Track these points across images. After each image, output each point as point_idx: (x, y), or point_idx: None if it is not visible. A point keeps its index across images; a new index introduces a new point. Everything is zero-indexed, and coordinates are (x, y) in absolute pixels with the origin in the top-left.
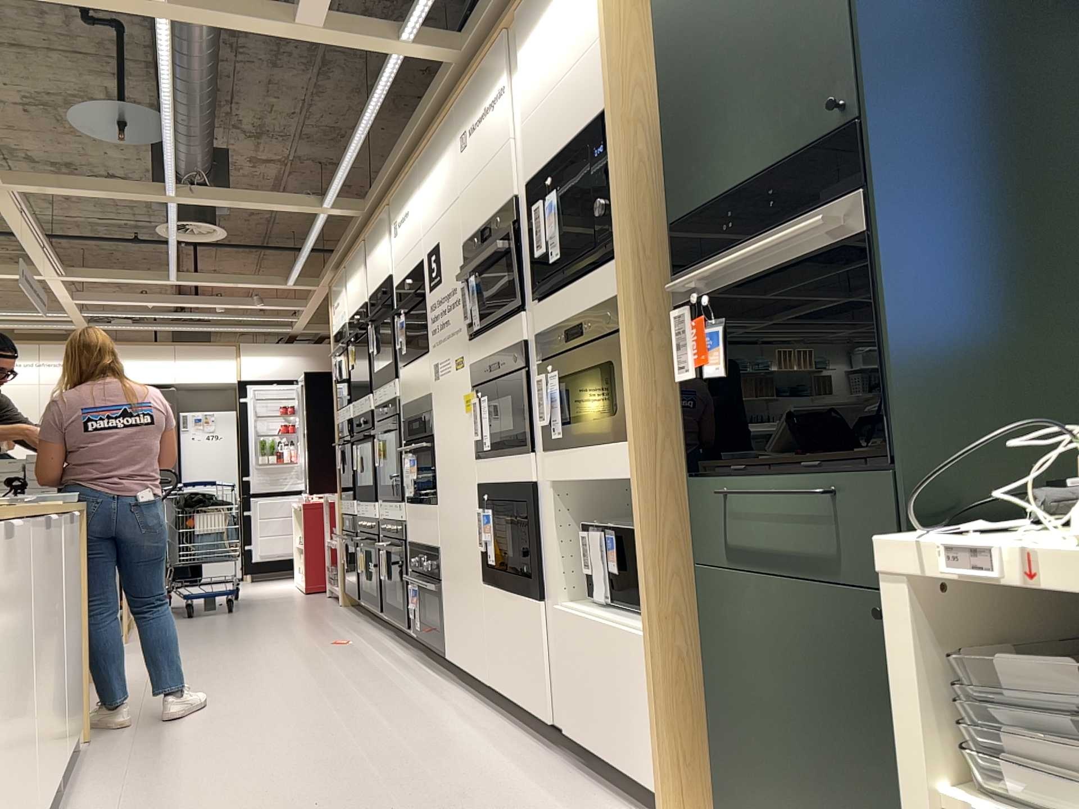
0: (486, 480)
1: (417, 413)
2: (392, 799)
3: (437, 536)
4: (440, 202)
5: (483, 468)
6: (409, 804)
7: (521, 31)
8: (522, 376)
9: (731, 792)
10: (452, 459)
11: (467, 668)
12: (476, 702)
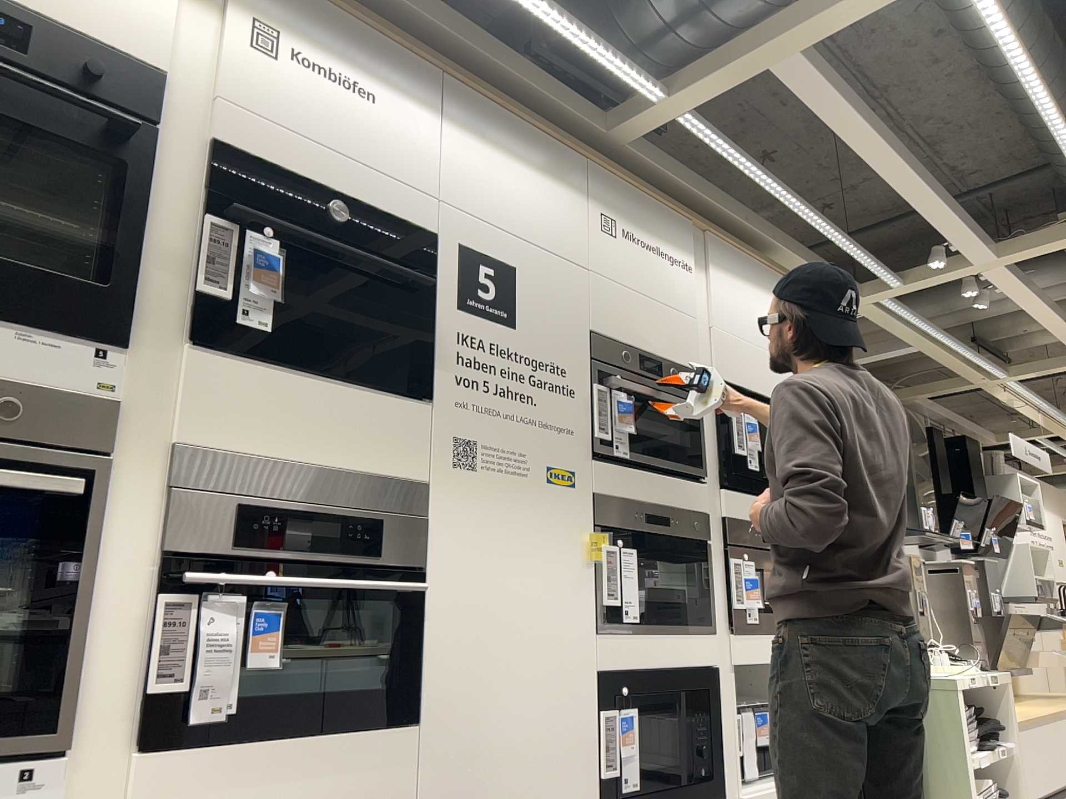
0: (622, 665)
1: (322, 501)
2: None
3: None
4: (529, 220)
5: (615, 647)
6: None
7: (714, 252)
8: (701, 548)
9: None
10: (514, 627)
11: None
12: None
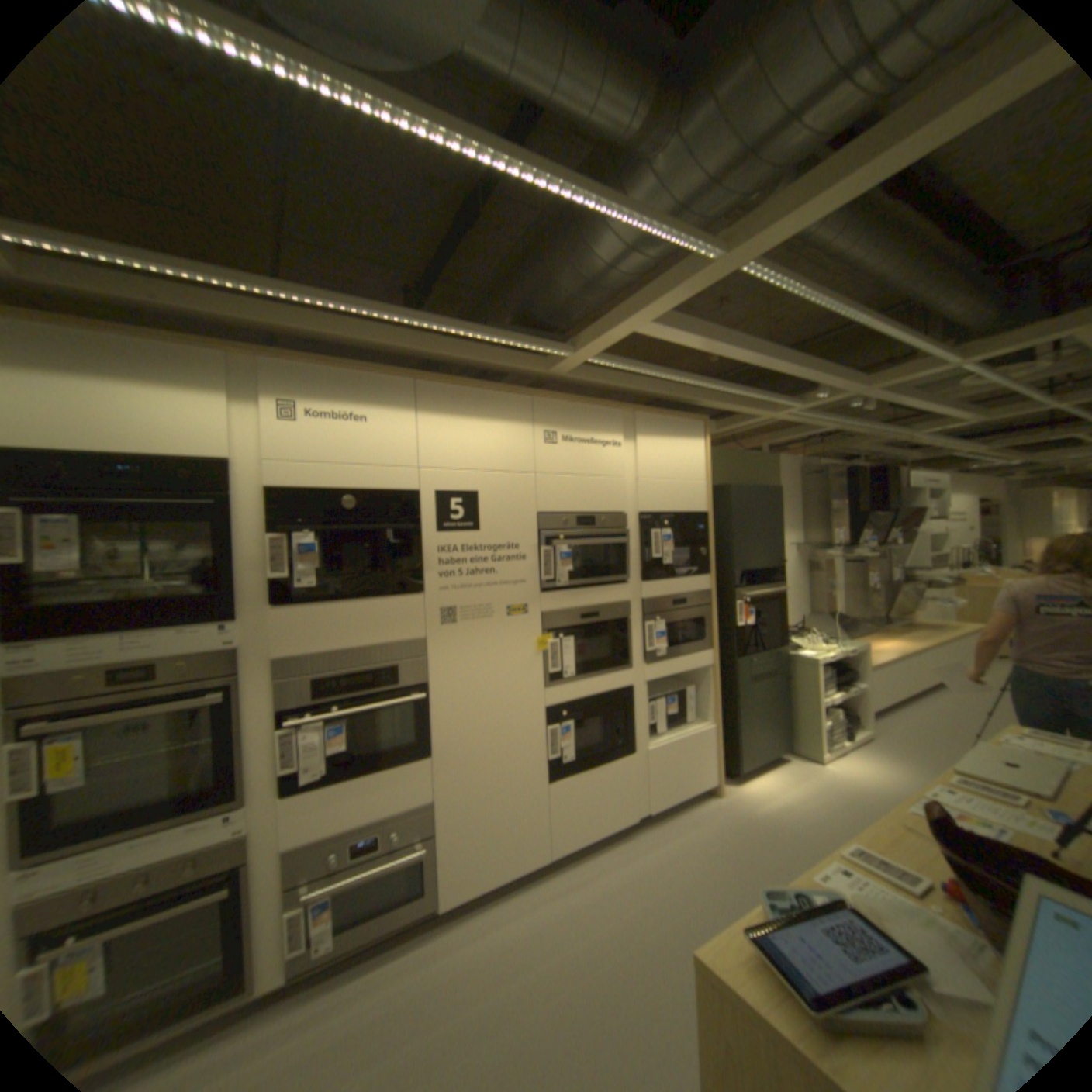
0: (561, 701)
1: (360, 665)
2: (727, 891)
3: (425, 793)
4: (486, 458)
5: (556, 693)
6: (730, 882)
7: (641, 426)
8: (622, 623)
9: (746, 757)
10: (487, 699)
11: (503, 882)
12: (526, 896)
